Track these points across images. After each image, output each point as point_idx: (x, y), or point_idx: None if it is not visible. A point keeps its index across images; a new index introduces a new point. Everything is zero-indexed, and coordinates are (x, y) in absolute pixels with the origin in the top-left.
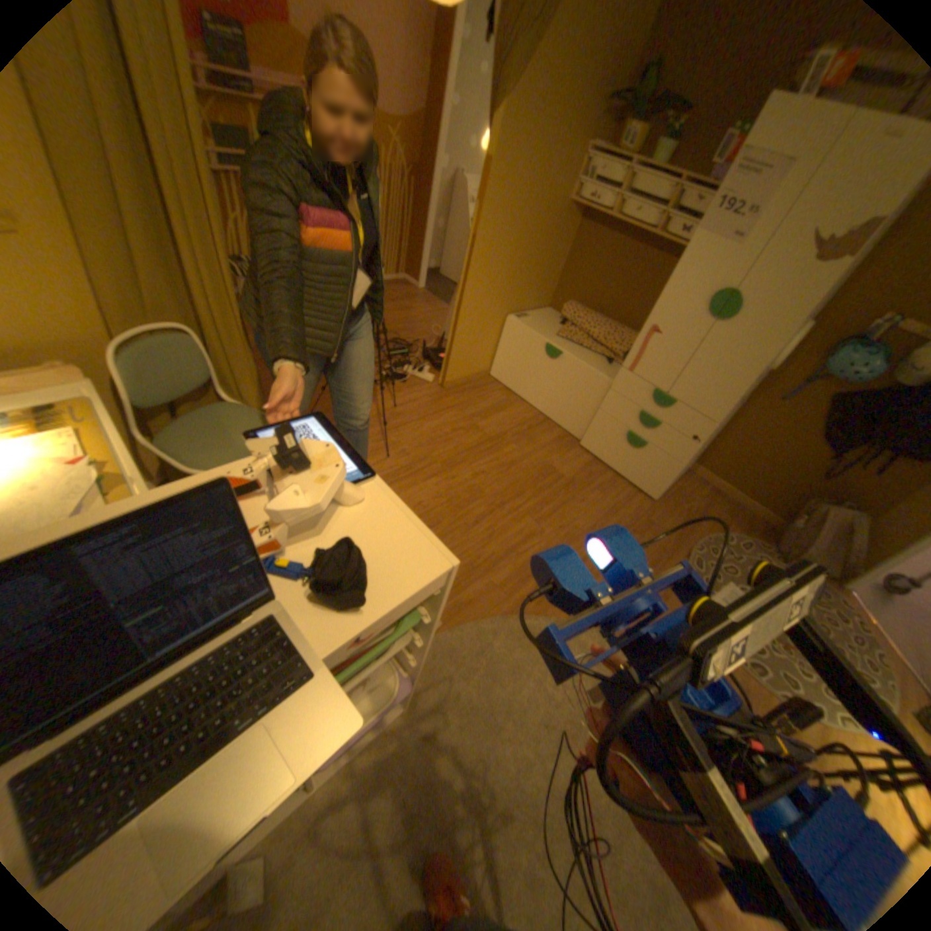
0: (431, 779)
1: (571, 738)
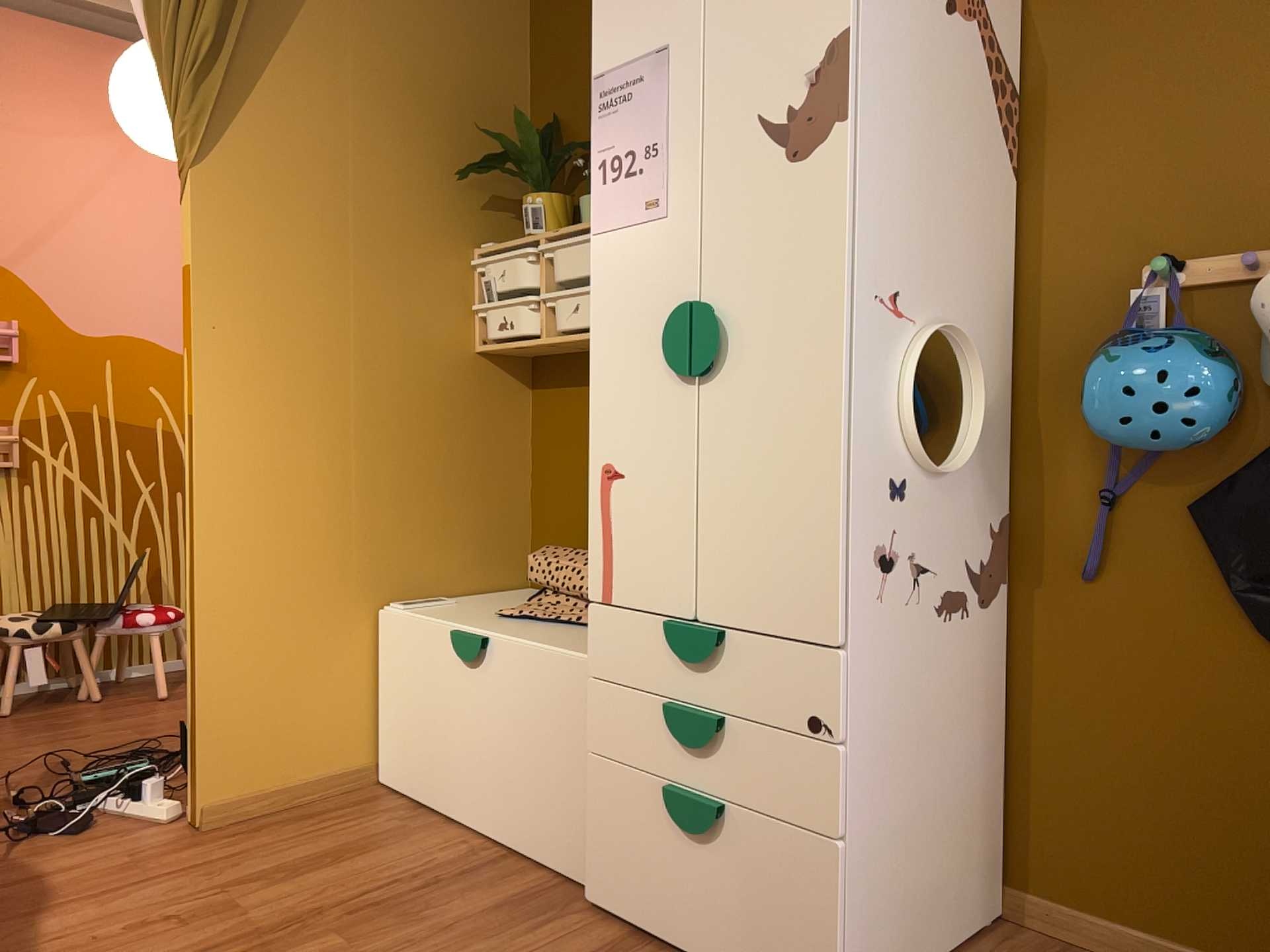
0: None
1: None
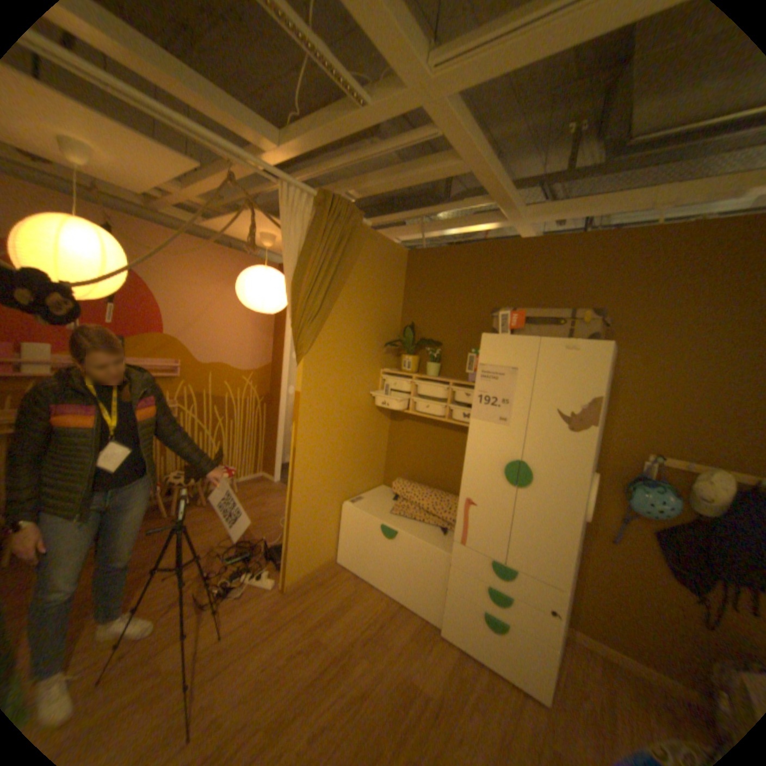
0: None
1: None
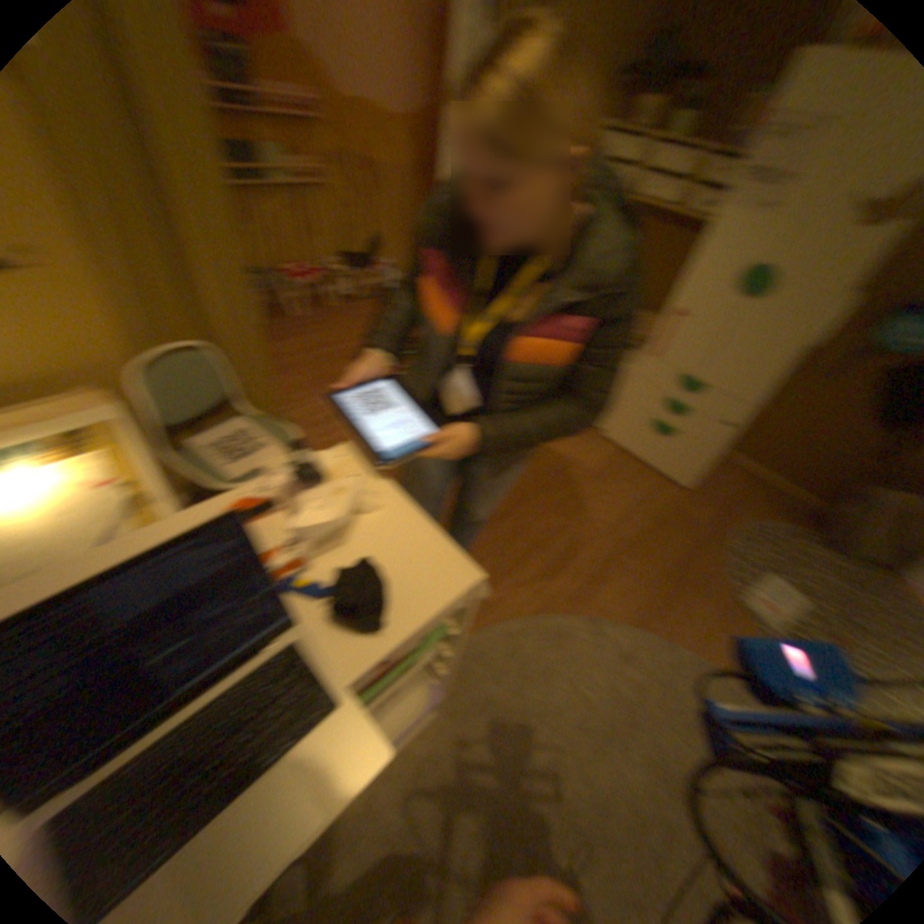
0: (469, 784)
1: (610, 742)
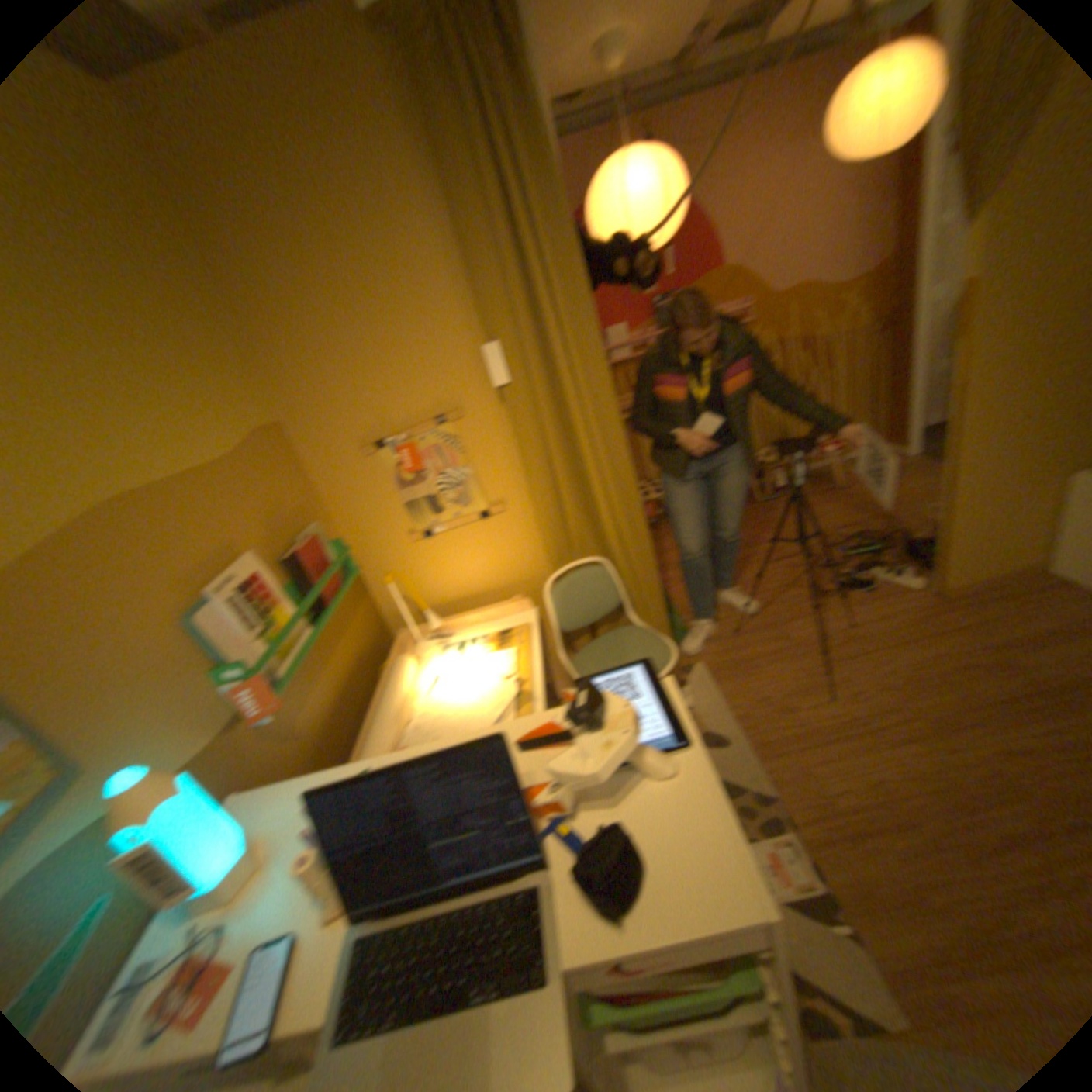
0: None
1: None
